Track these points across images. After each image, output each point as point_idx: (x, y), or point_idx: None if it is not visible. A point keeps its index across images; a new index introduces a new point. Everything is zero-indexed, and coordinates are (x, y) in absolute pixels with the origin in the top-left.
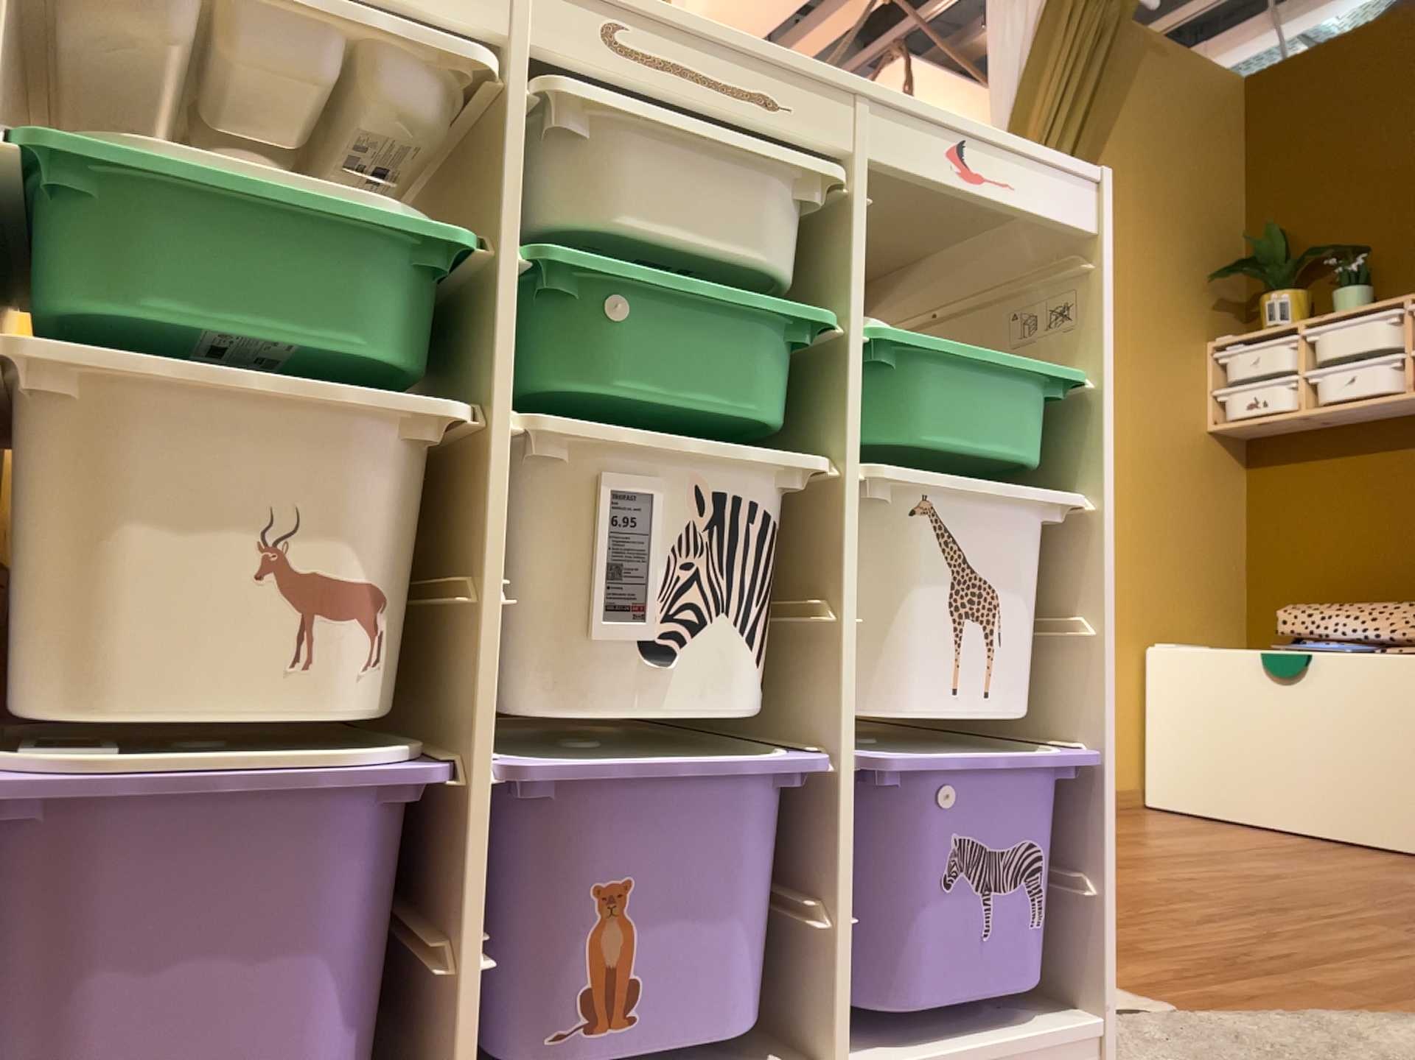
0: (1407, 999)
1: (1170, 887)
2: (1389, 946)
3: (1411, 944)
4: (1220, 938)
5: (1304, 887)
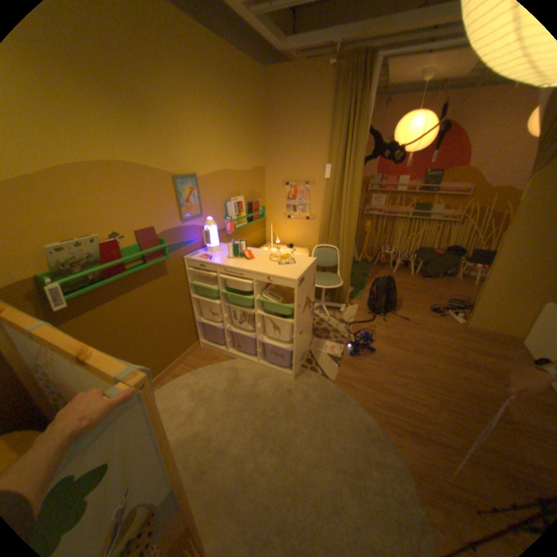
0: (377, 410)
1: (417, 369)
2: (418, 407)
3: (426, 410)
4: (386, 382)
5: (458, 389)
